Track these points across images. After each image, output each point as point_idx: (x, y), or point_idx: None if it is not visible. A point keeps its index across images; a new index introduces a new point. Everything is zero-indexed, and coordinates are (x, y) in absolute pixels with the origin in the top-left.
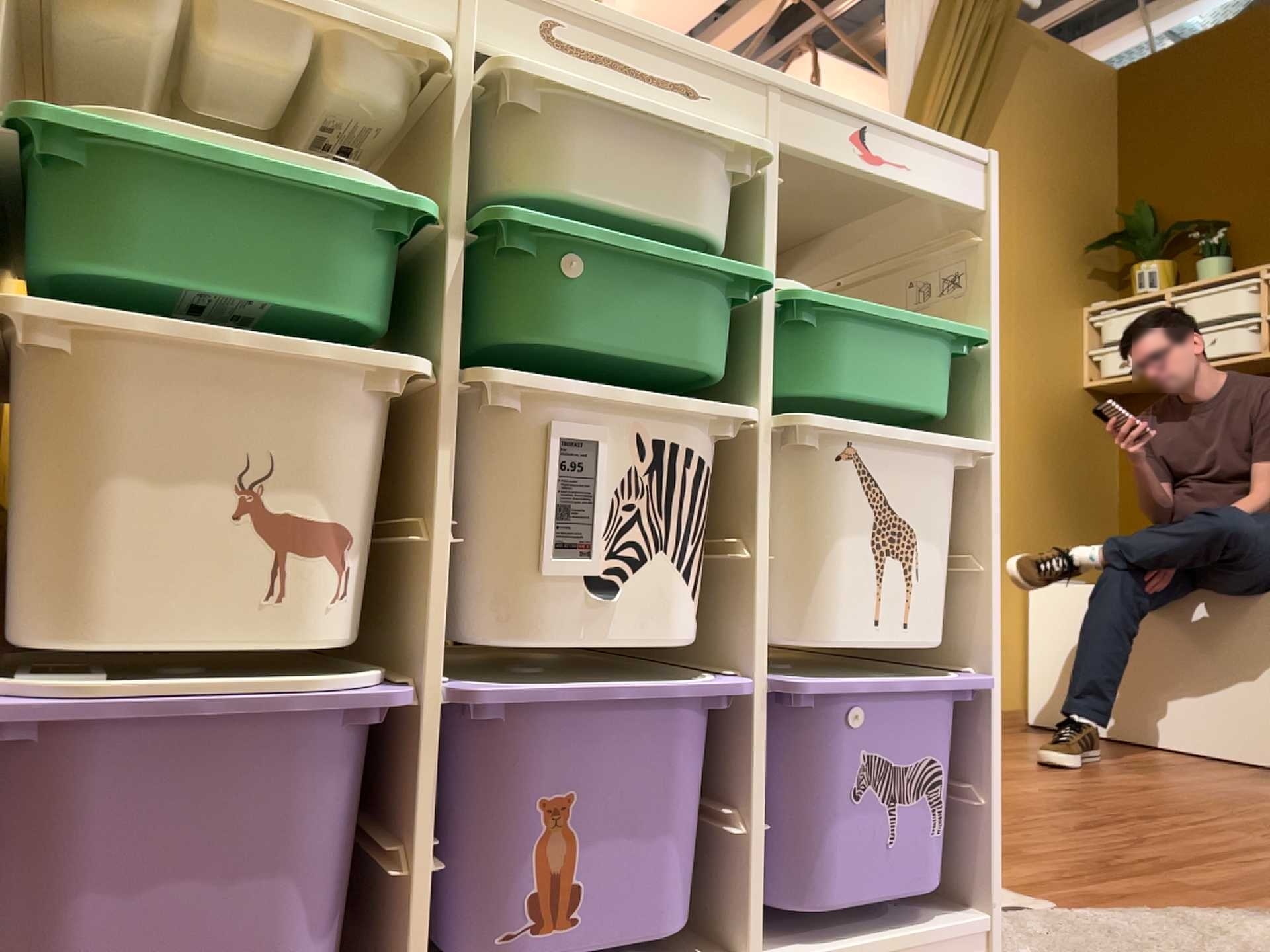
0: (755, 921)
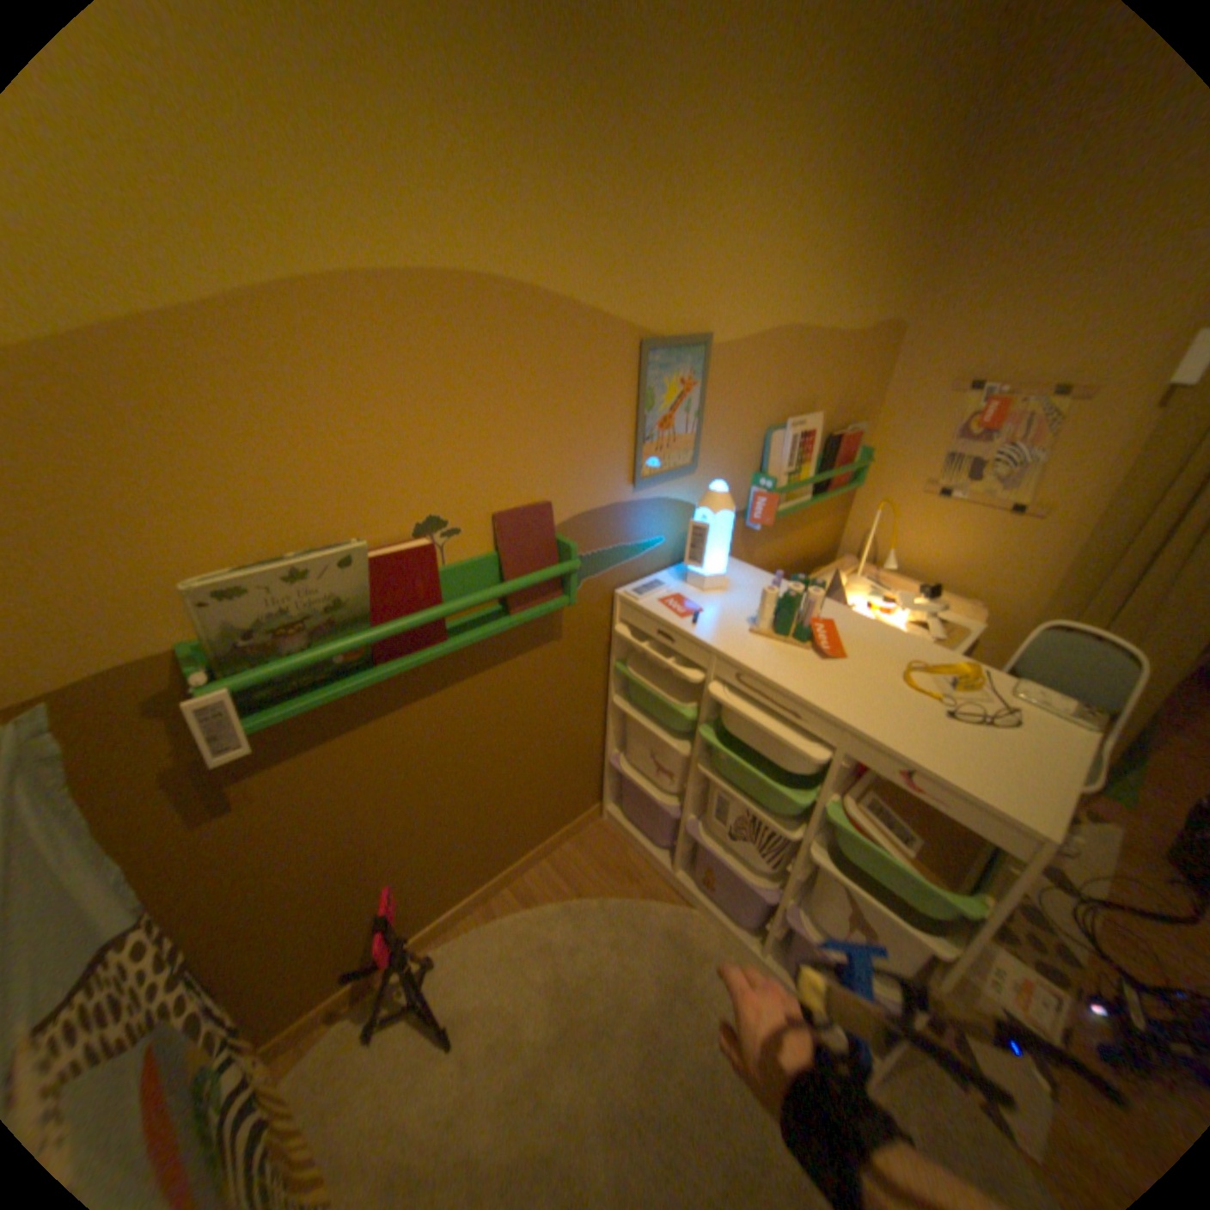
0: (770, 952)
